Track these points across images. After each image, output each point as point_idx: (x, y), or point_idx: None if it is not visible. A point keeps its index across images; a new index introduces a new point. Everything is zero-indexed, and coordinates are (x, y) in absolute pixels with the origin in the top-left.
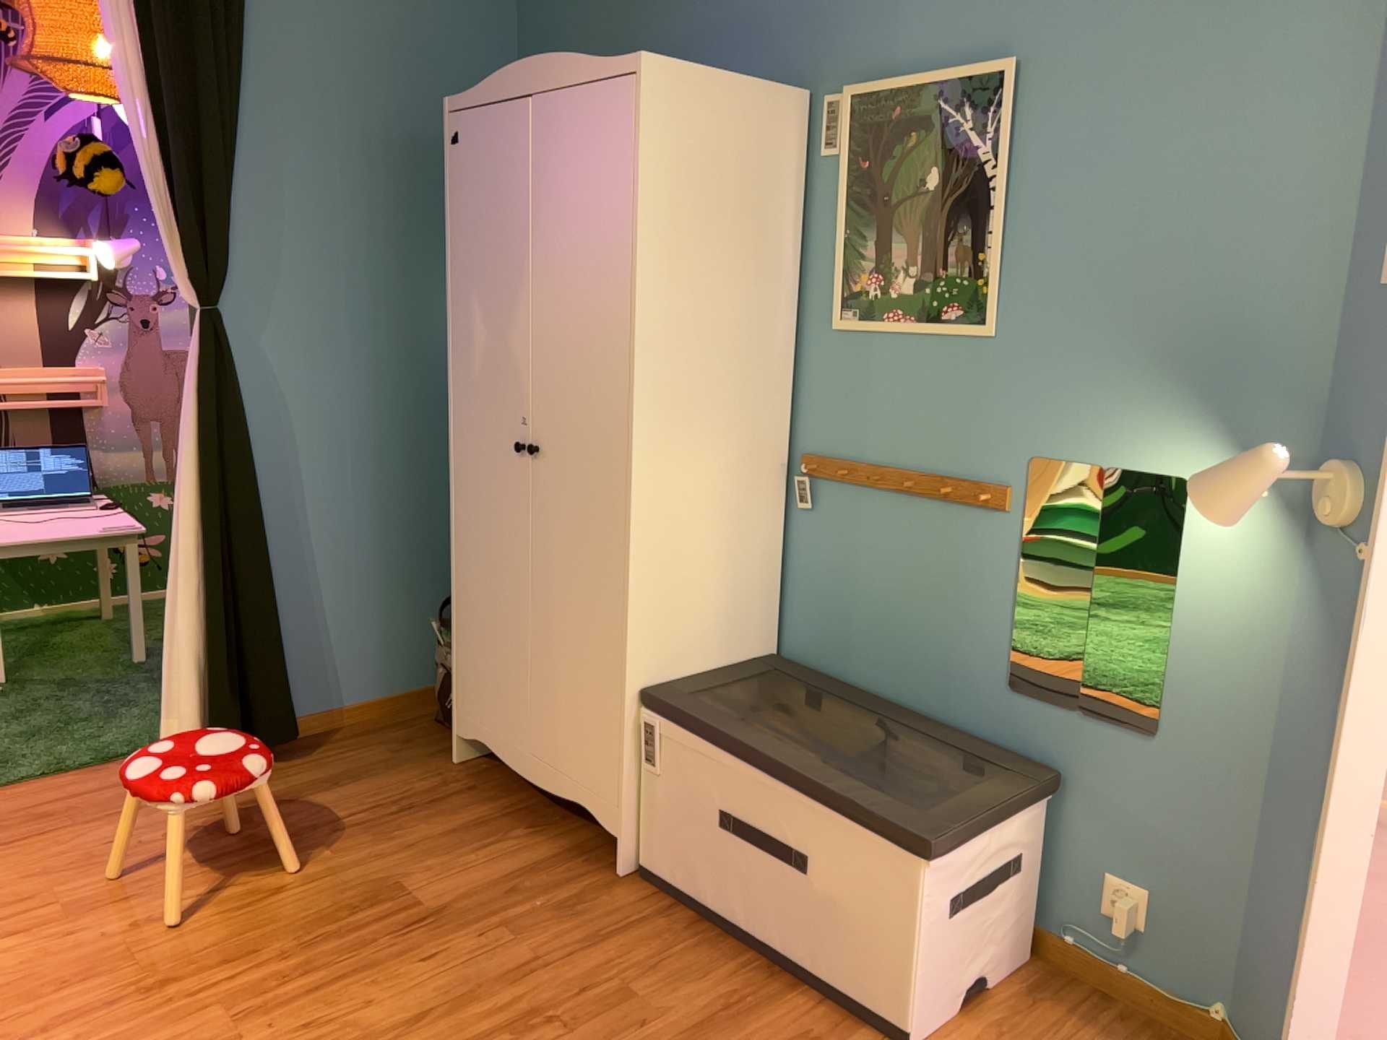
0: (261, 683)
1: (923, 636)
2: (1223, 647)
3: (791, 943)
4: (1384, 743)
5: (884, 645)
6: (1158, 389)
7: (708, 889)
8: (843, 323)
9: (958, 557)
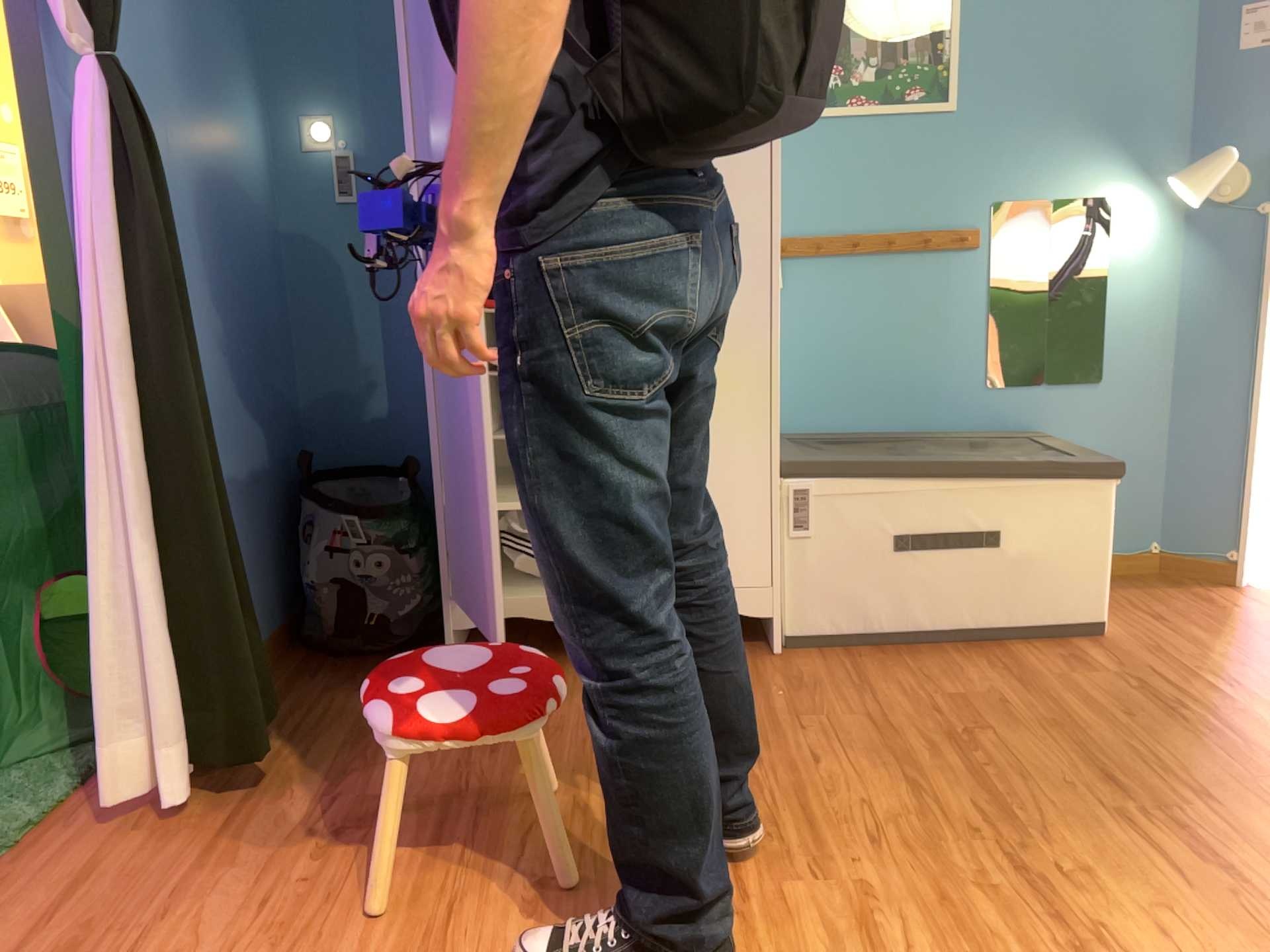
0: (245, 637)
1: (907, 370)
2: (1141, 306)
3: (976, 616)
4: None
5: (868, 390)
6: (1086, 137)
7: (874, 619)
8: None
9: (934, 296)
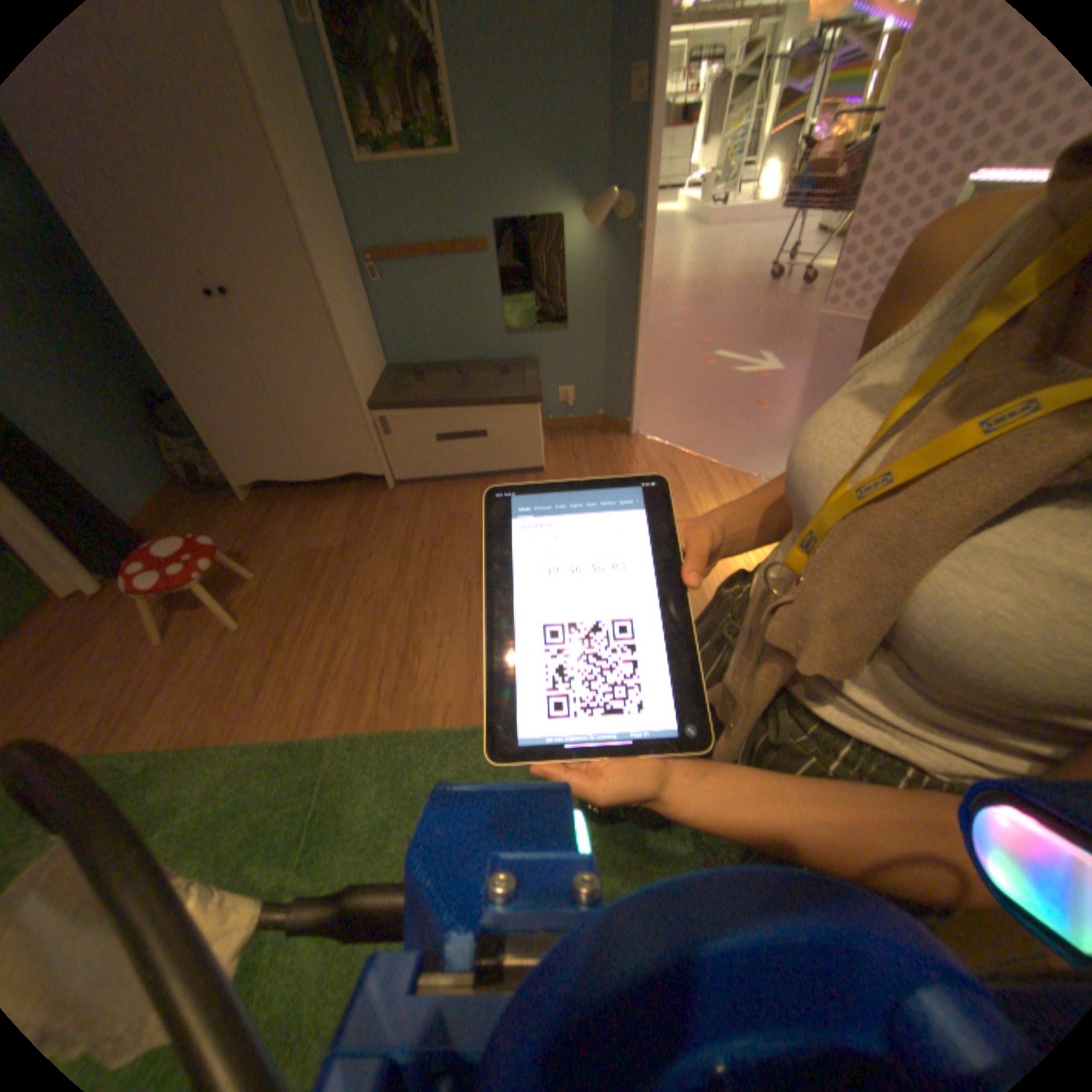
0: (101, 520)
1: (461, 325)
2: (584, 283)
3: (483, 465)
4: (647, 296)
5: (442, 337)
6: (542, 169)
7: (435, 469)
8: (361, 157)
9: (467, 281)
